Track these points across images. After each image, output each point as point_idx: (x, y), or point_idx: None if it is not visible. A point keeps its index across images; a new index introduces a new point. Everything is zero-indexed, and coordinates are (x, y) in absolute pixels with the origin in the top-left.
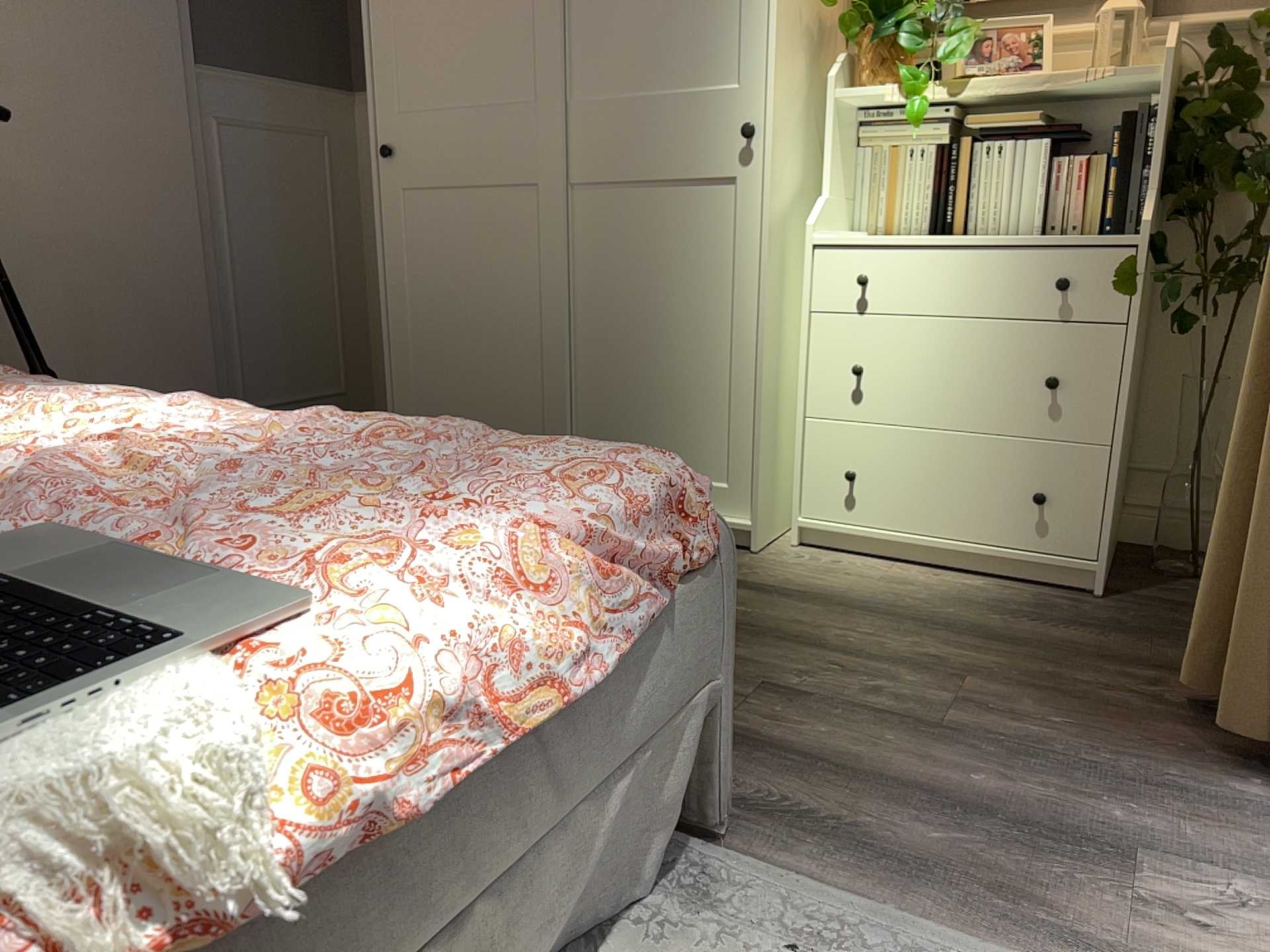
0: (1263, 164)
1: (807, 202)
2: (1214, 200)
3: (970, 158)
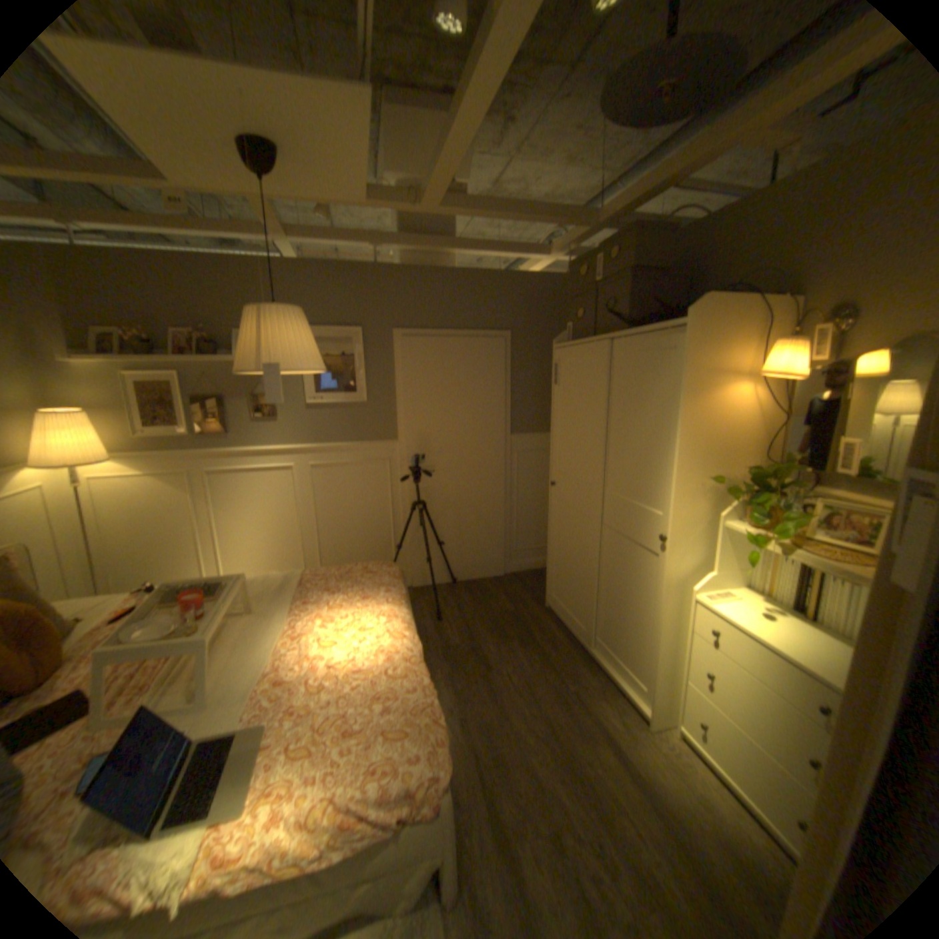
0: None
1: (710, 569)
2: None
3: (822, 579)
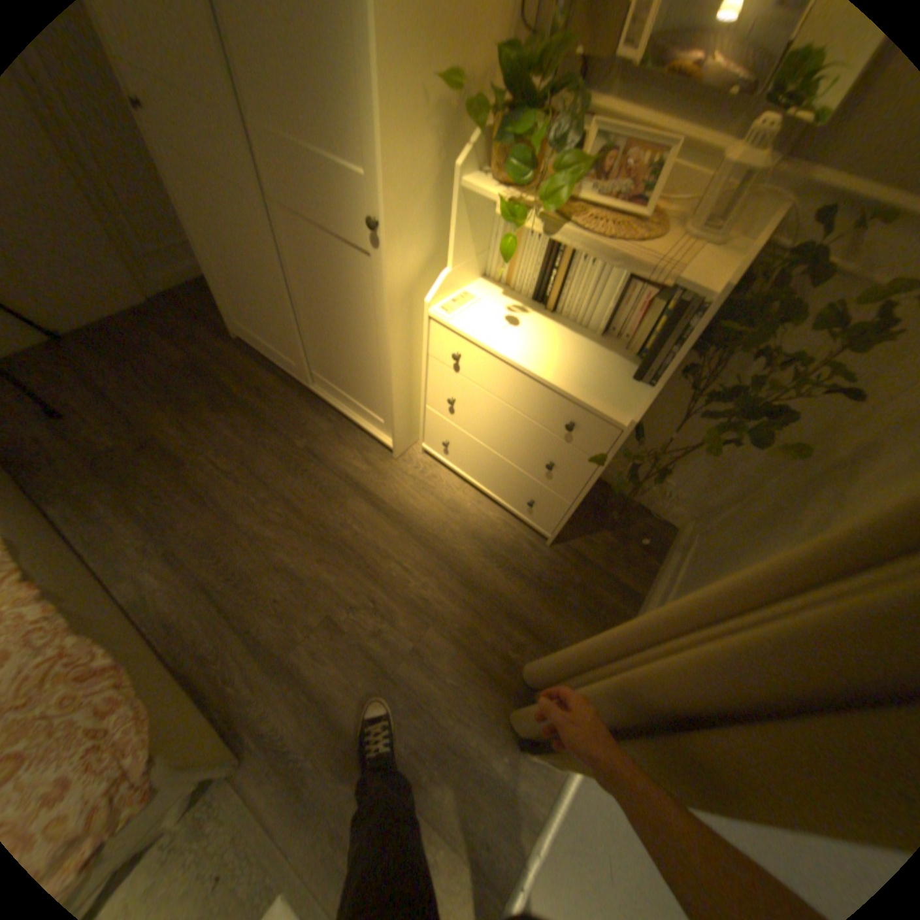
0: (771, 362)
1: (441, 261)
2: (733, 352)
3: (572, 257)
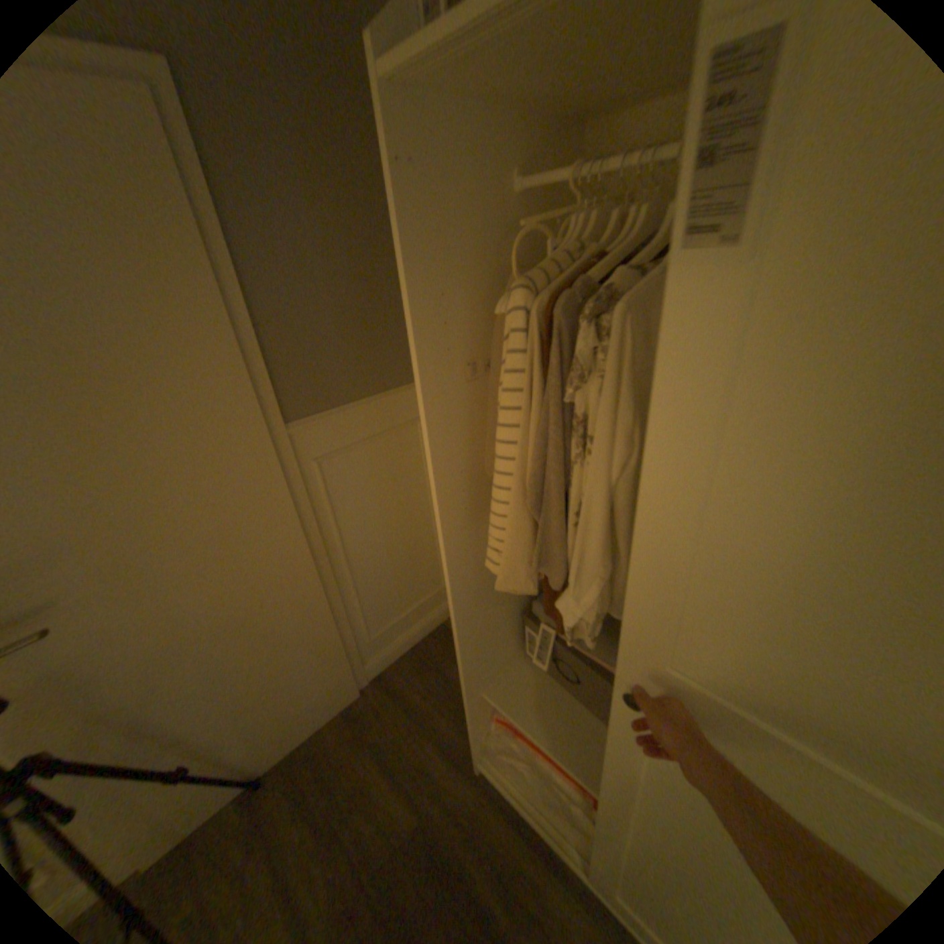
0: None
1: None
2: None
3: None
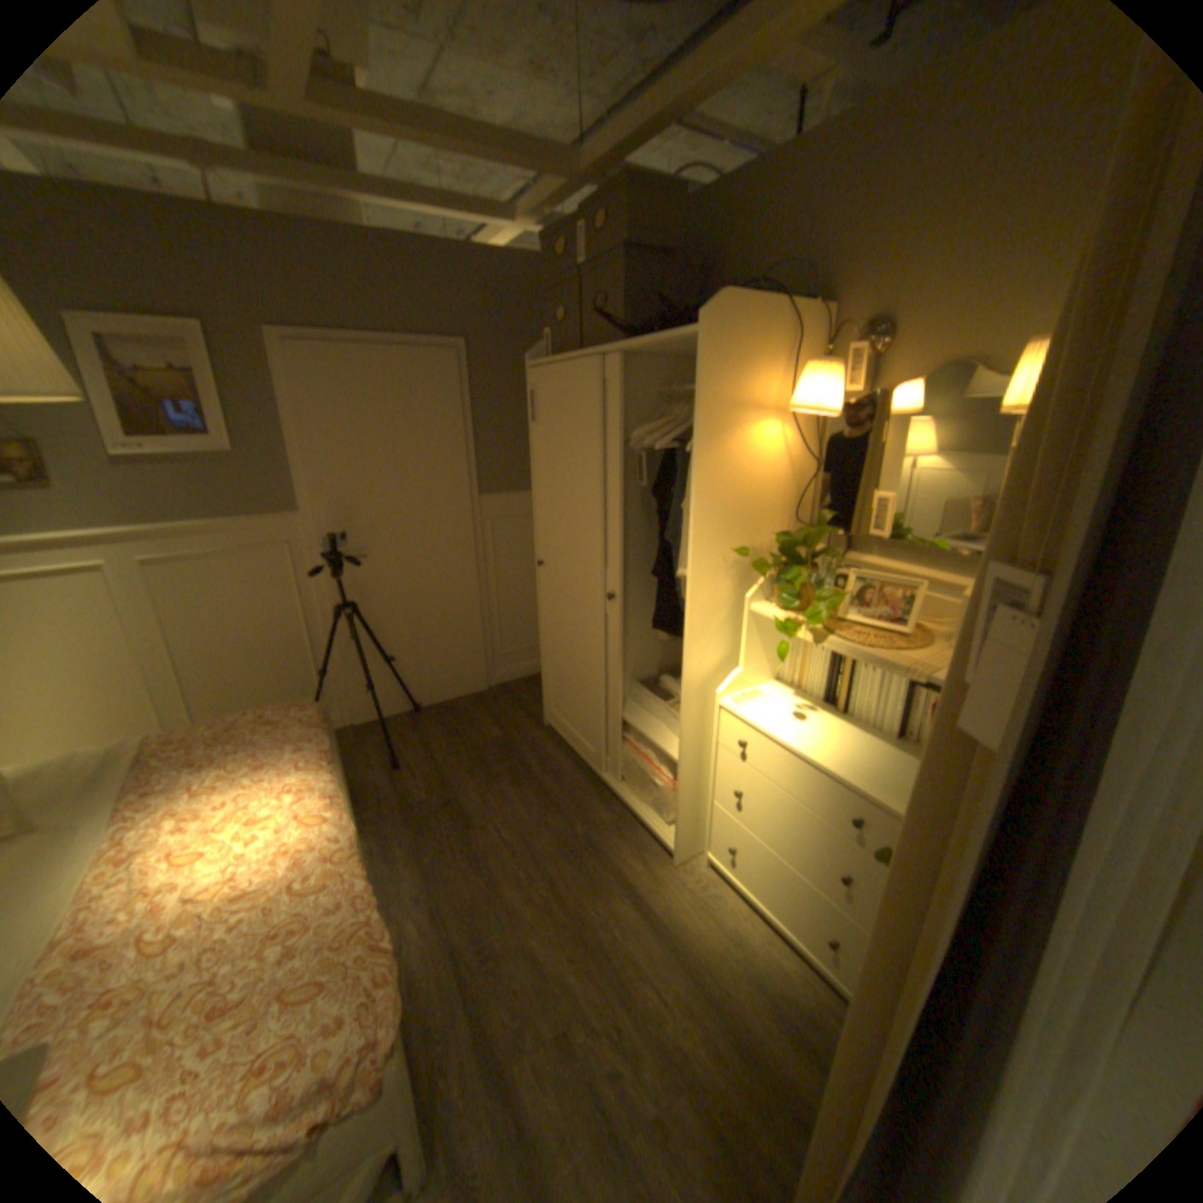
0: None
1: (735, 662)
2: None
3: (853, 664)
